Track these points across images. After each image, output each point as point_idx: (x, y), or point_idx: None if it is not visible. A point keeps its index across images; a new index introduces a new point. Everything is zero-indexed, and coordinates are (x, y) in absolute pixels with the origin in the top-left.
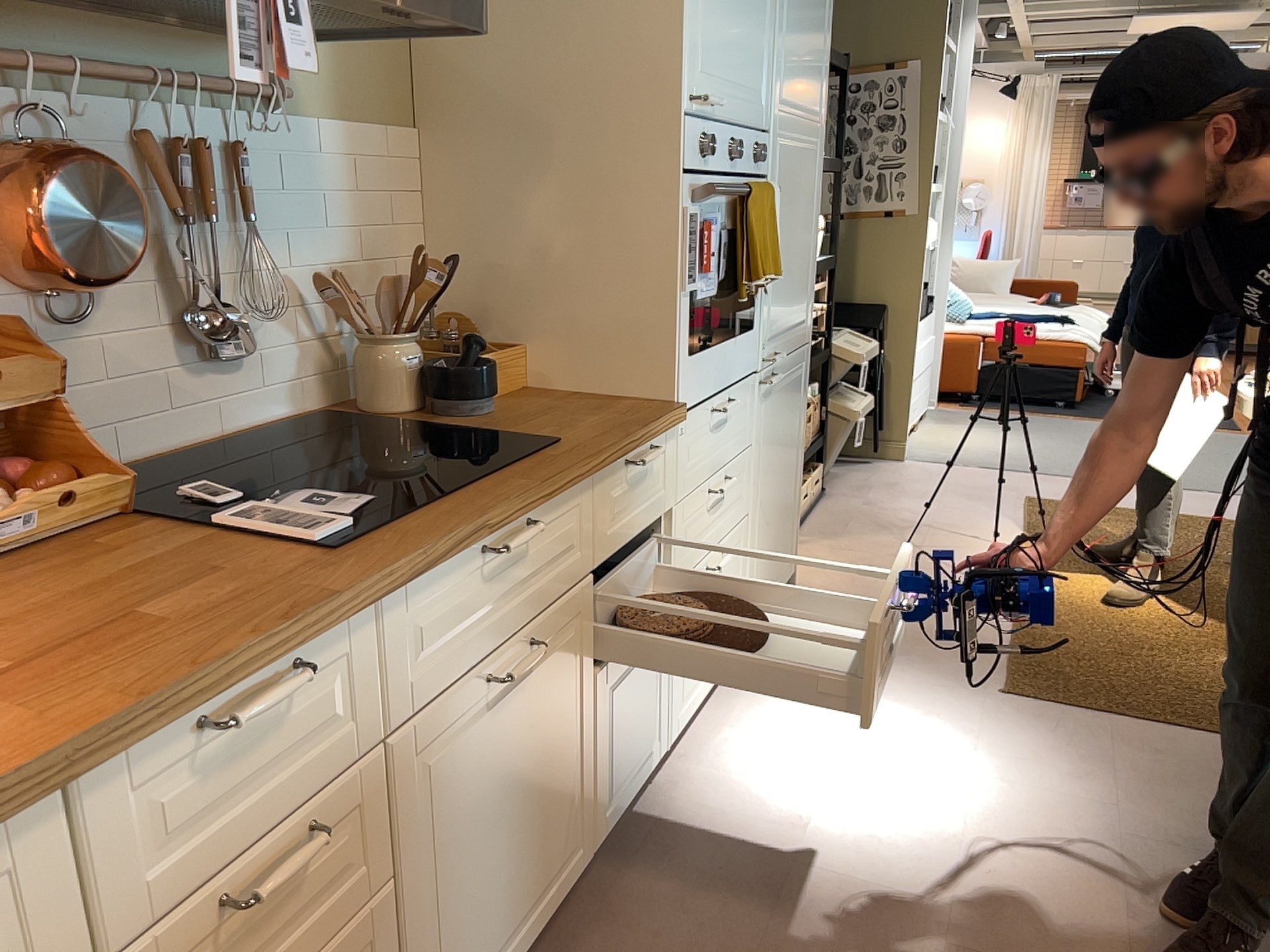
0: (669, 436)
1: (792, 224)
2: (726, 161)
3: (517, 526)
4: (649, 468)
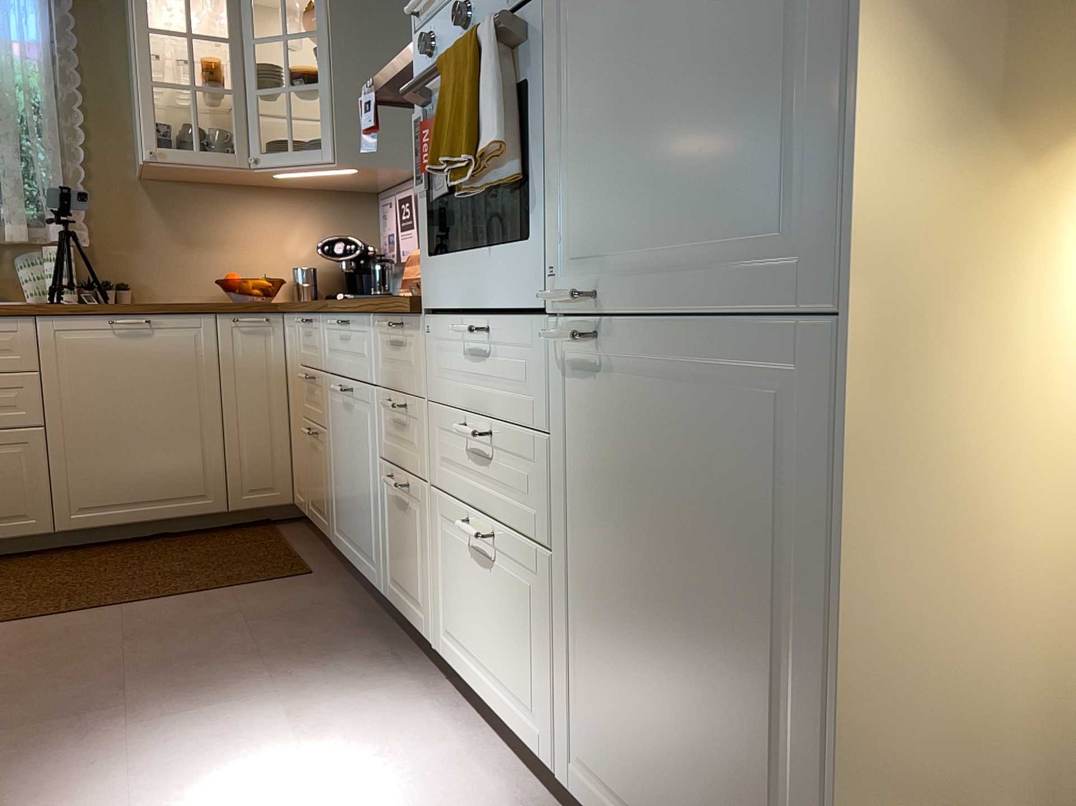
0: (416, 326)
1: (657, 4)
2: (461, 29)
3: (346, 320)
4: (404, 343)
